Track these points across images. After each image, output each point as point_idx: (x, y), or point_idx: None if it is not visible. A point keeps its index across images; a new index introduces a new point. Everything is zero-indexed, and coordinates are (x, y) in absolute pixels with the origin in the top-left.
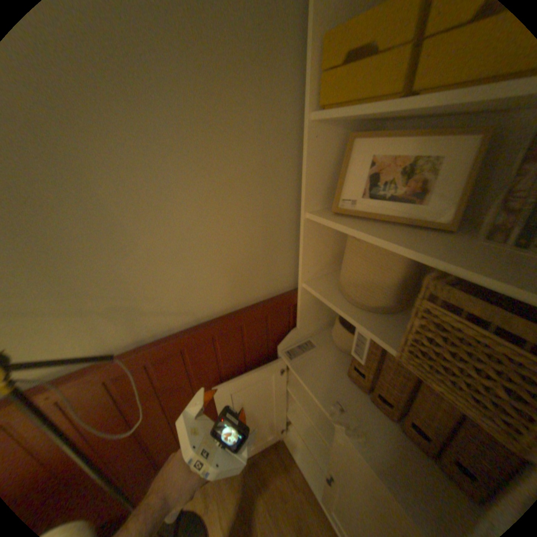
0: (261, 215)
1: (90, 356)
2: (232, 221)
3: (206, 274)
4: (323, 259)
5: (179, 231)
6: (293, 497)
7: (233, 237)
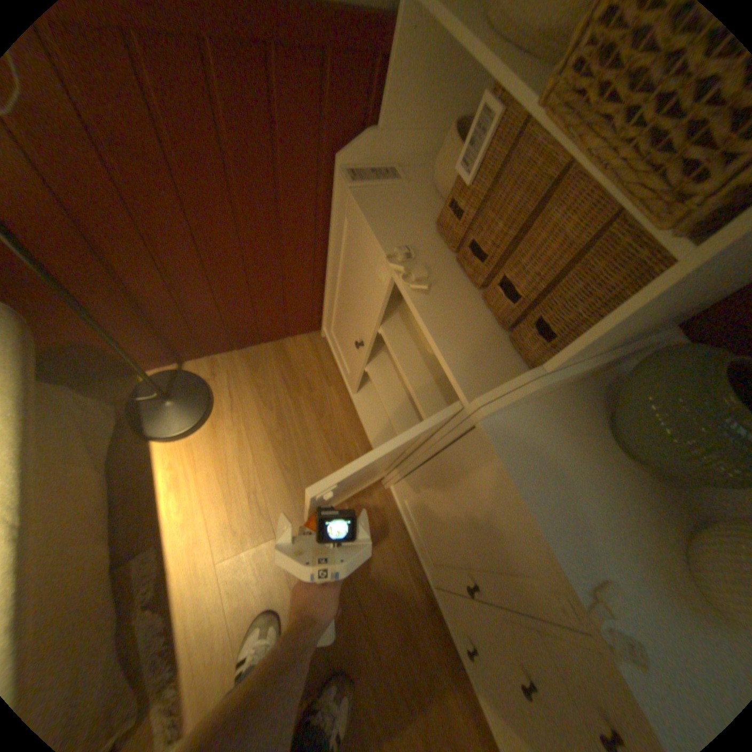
0: None
1: None
2: None
3: None
4: None
5: None
6: (322, 389)
7: None
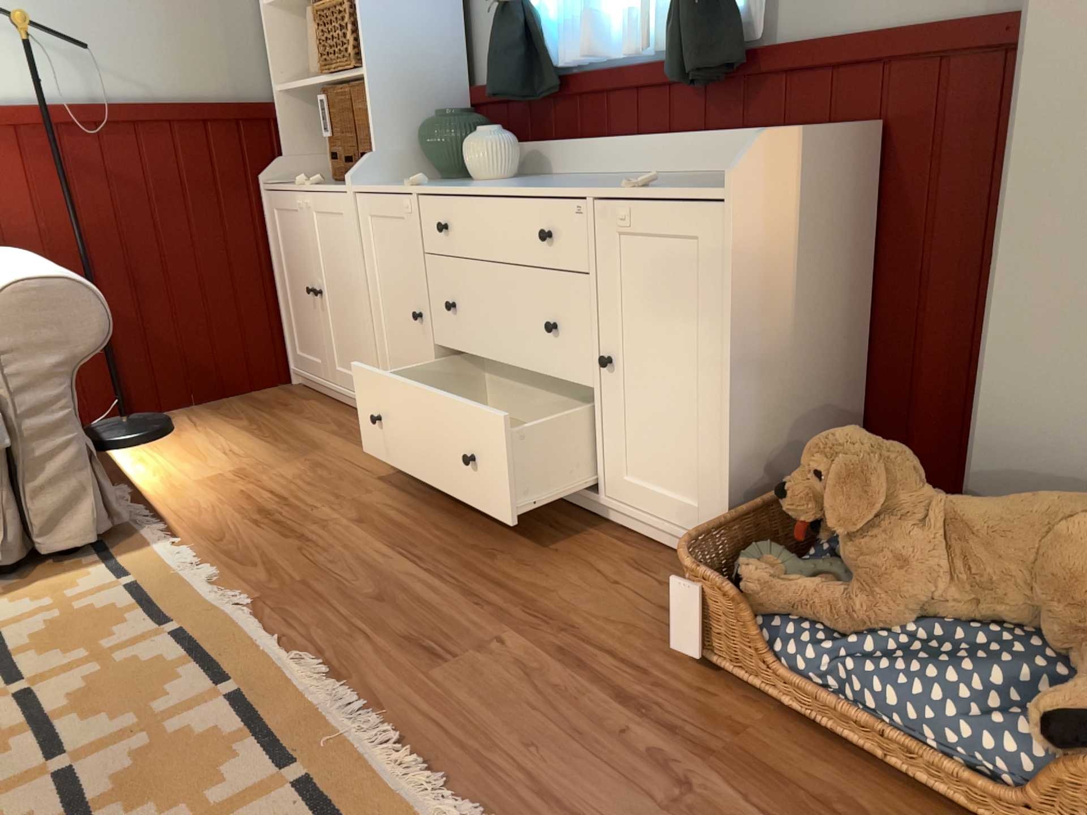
0: (216, 5)
1: (53, 102)
2: (185, 3)
3: (162, 52)
4: (295, 67)
5: (137, 0)
6: (297, 403)
7: (188, 20)
